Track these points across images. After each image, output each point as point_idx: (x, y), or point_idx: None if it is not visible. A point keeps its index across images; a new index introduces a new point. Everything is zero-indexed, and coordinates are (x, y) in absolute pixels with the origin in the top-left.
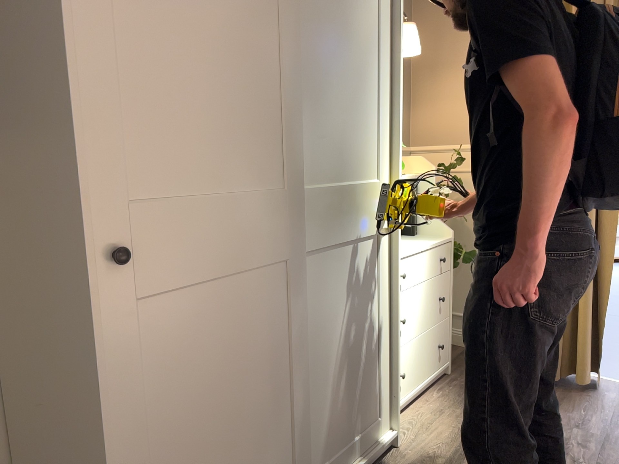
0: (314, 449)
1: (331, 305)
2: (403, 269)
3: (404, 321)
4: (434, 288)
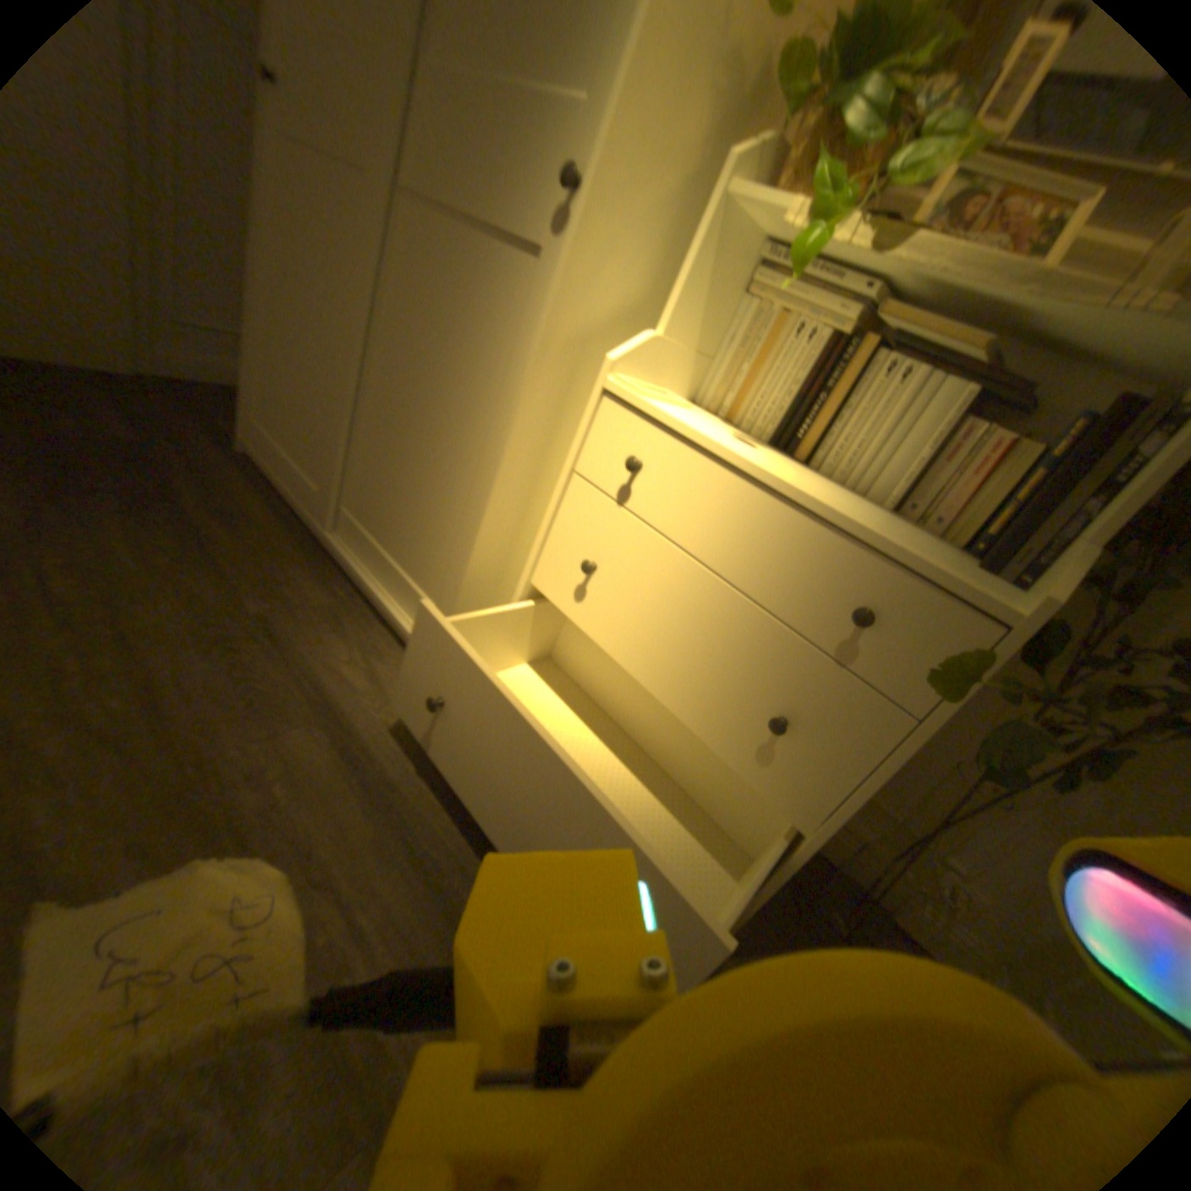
0: (360, 490)
1: (420, 318)
2: (654, 456)
3: (585, 564)
4: (762, 648)
